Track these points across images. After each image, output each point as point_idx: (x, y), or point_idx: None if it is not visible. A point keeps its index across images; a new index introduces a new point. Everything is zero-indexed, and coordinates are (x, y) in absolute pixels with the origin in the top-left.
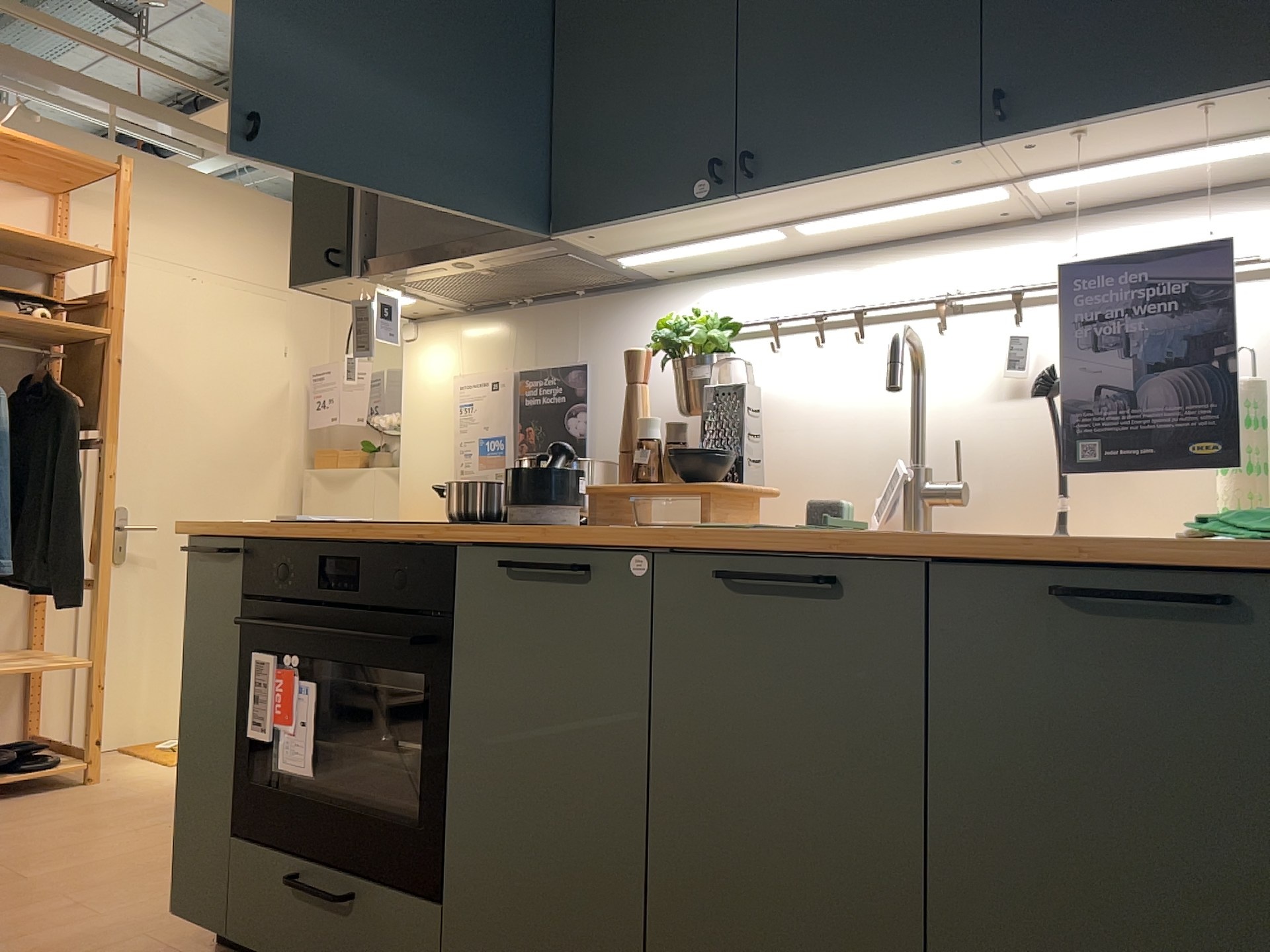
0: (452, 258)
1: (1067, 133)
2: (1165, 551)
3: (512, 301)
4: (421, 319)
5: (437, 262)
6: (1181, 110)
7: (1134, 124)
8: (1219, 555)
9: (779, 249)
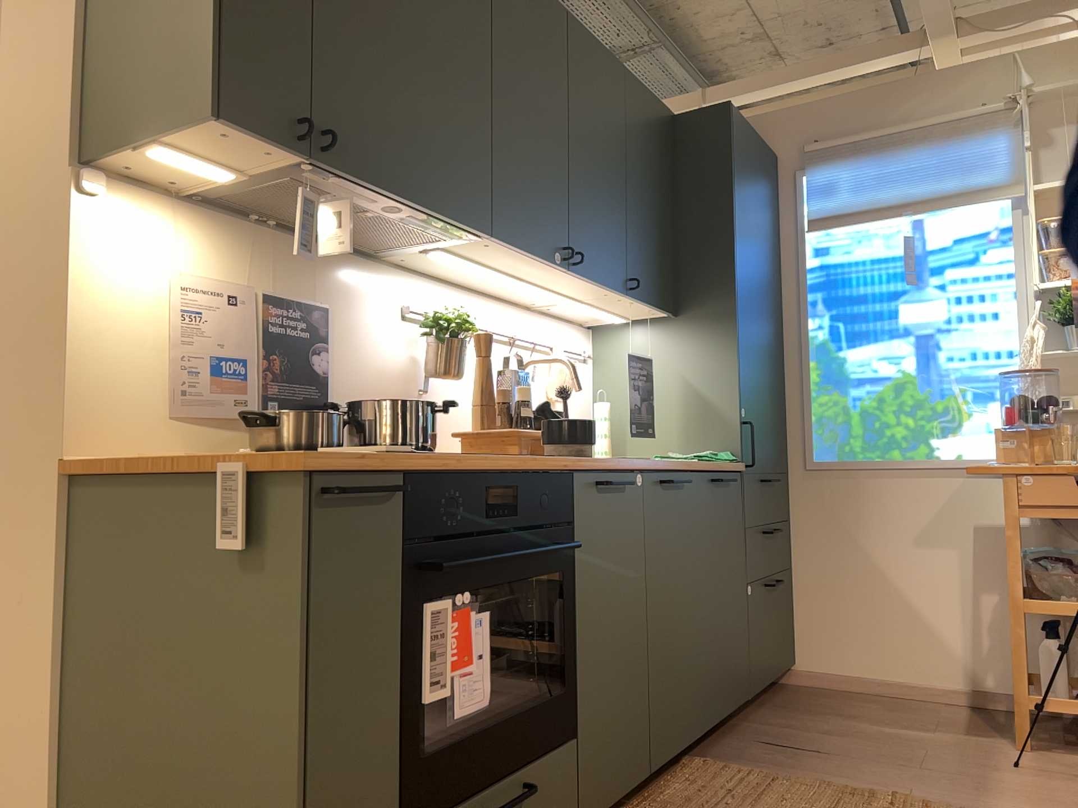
0: (410, 205)
1: (634, 300)
2: (718, 466)
3: (259, 216)
4: (104, 171)
5: (395, 199)
6: (650, 307)
7: (639, 305)
8: (725, 467)
9: (463, 276)
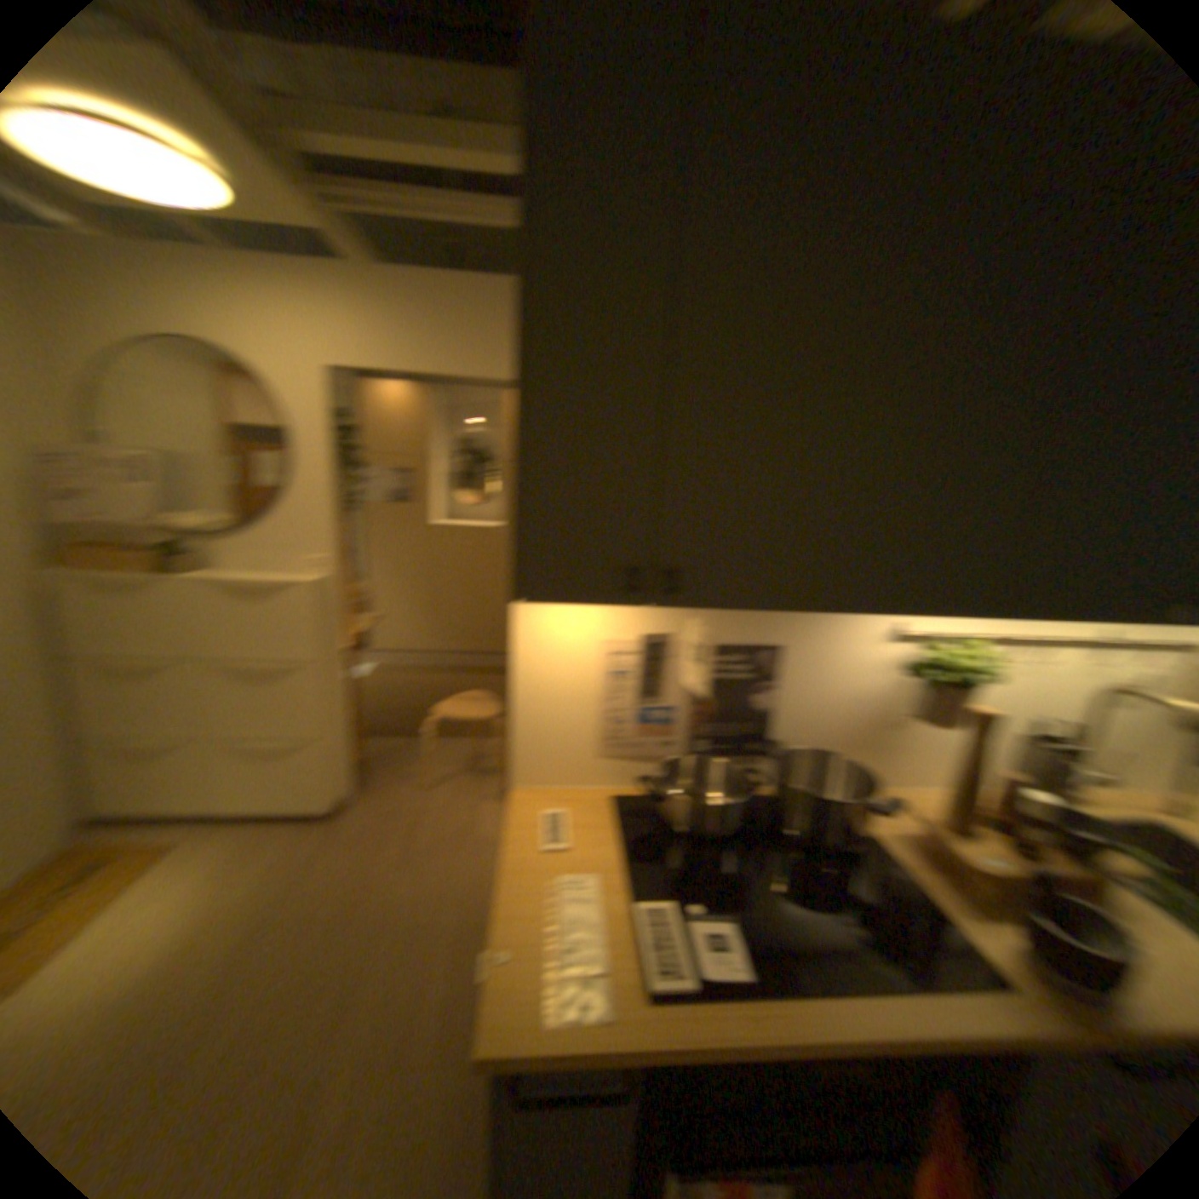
0: (836, 608)
1: None
2: None
3: None
4: None
5: (807, 607)
6: None
7: None
8: None
9: None
